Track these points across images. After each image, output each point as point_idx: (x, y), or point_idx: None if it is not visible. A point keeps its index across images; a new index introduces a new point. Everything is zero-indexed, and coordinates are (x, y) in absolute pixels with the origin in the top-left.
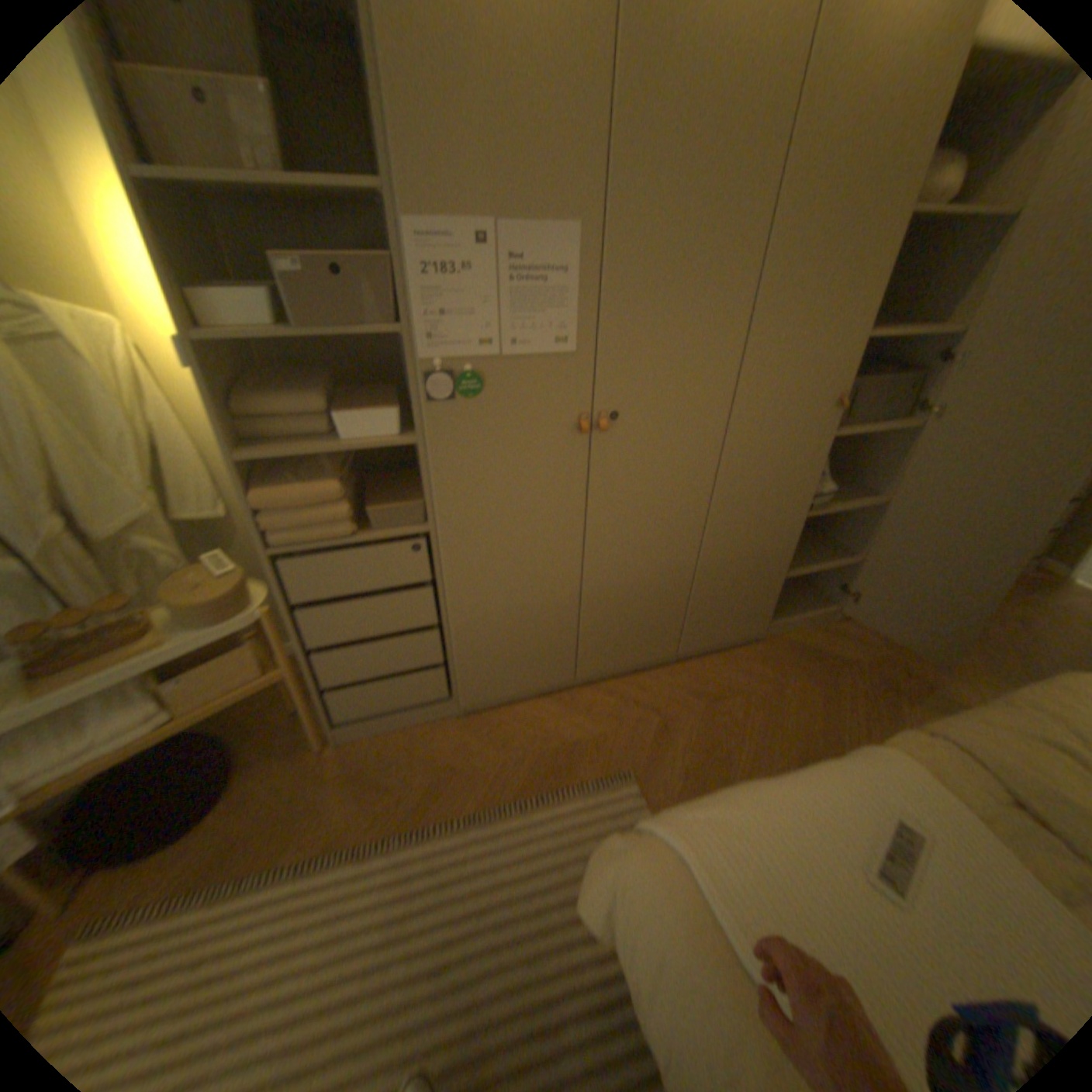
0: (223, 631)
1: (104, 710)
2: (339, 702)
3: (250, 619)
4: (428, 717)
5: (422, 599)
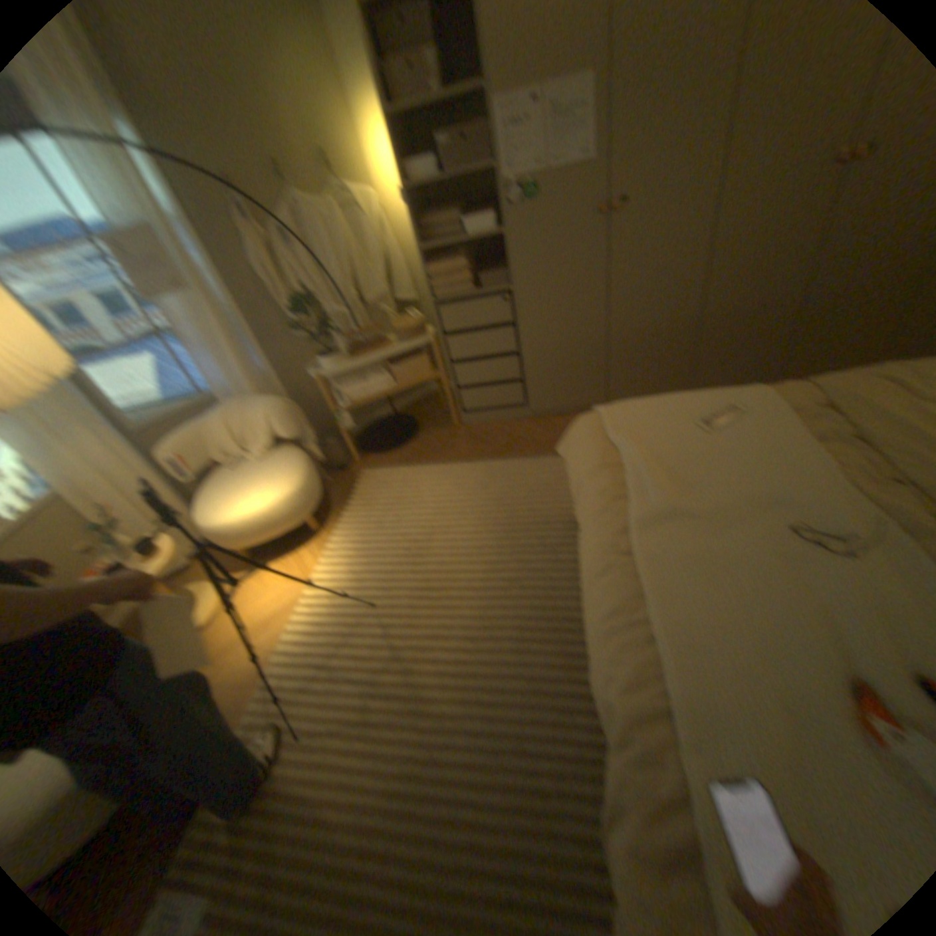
0: (417, 346)
1: (374, 378)
2: (467, 399)
3: (428, 342)
4: (514, 418)
5: (509, 336)
